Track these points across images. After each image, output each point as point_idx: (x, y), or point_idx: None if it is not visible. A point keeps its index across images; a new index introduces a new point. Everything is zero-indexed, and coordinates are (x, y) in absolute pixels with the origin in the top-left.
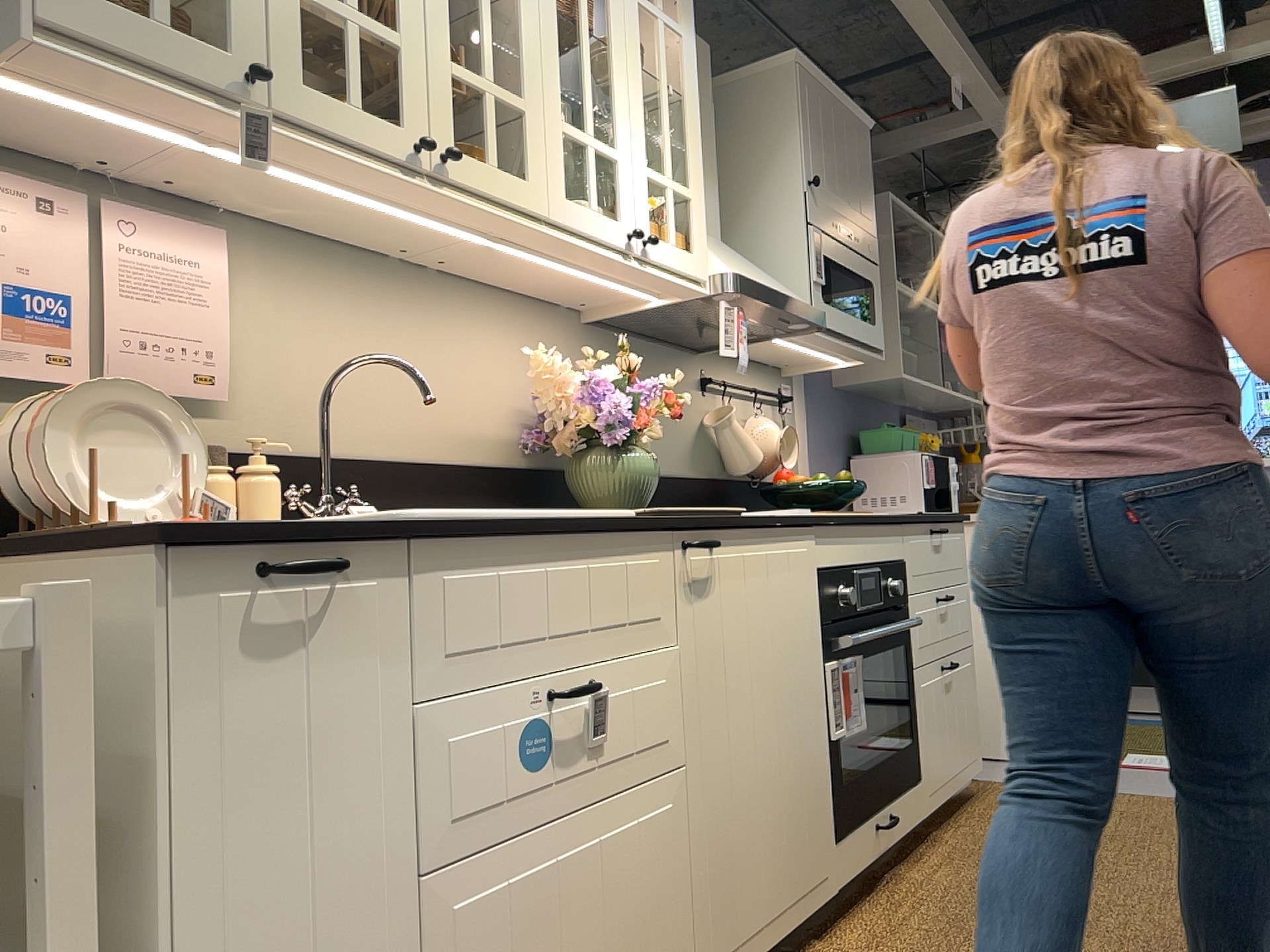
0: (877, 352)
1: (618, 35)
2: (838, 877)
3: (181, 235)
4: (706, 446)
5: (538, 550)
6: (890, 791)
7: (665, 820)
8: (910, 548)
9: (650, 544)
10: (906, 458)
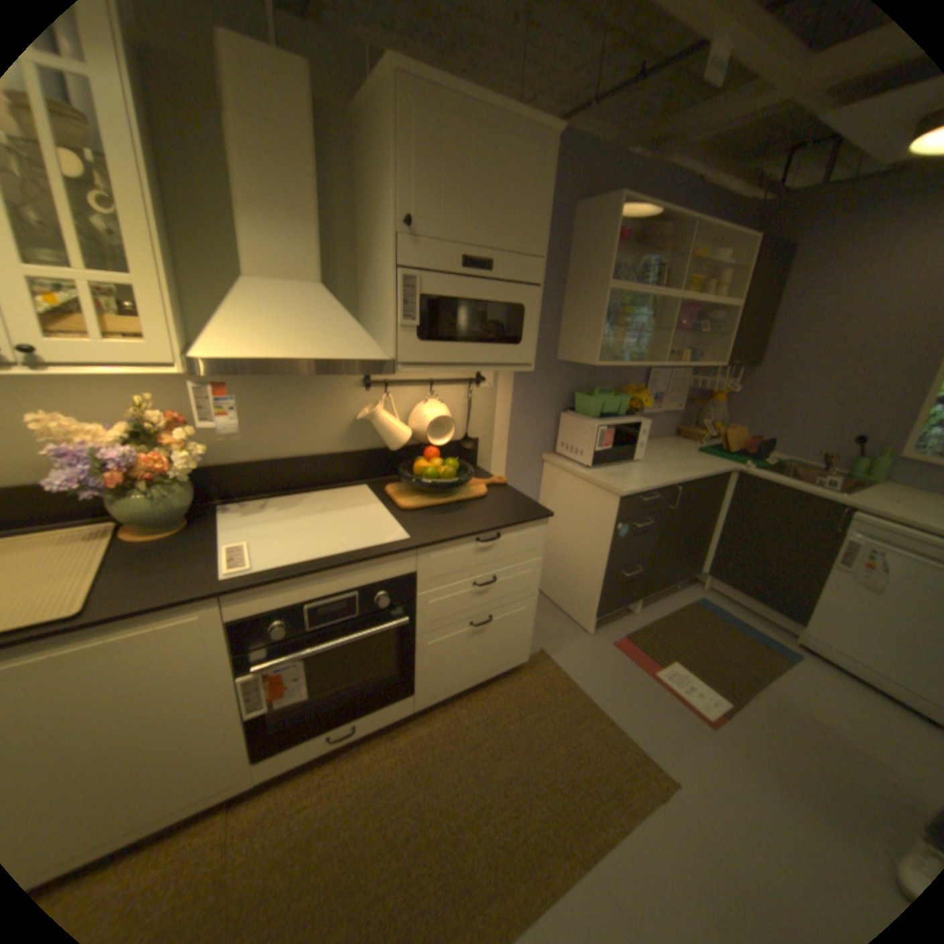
0: (522, 365)
1: None
2: (254, 779)
3: None
4: (364, 427)
5: None
6: (355, 714)
7: None
8: (427, 561)
9: None
10: (591, 424)
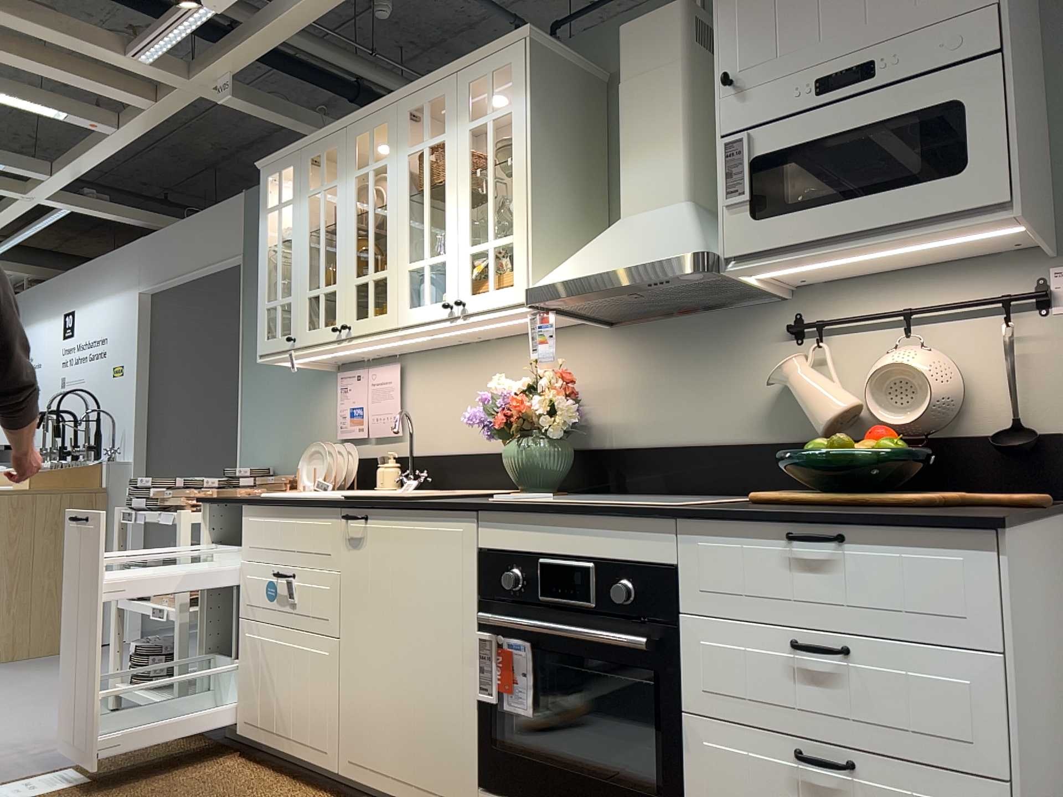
0: (984, 211)
1: (449, 172)
2: None
3: (385, 371)
4: (792, 404)
5: (278, 512)
6: None
7: (324, 659)
8: (693, 552)
9: (326, 514)
10: None
